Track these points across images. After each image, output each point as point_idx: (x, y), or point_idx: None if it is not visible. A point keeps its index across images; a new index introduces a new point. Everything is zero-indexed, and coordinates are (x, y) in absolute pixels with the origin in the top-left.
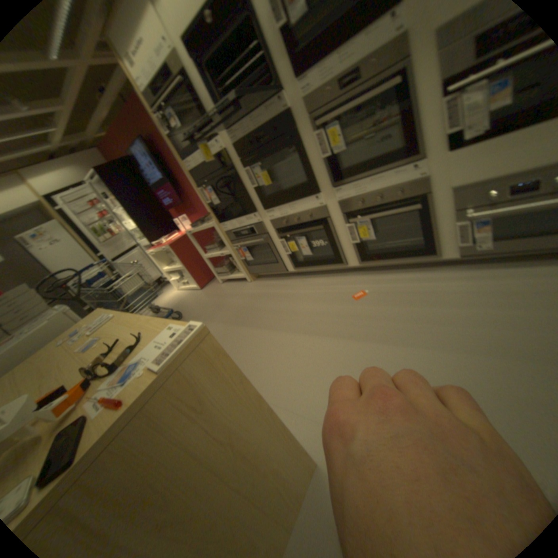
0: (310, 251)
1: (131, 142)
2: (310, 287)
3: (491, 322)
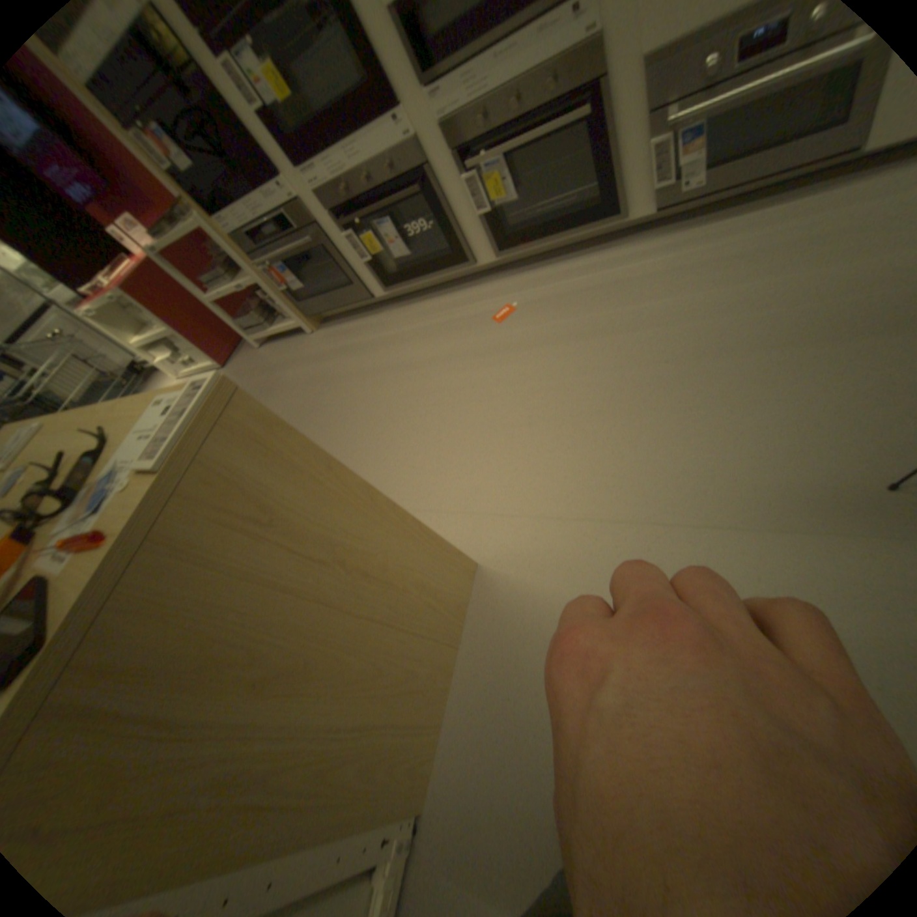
0: (406, 248)
1: None
2: (420, 319)
3: (701, 310)
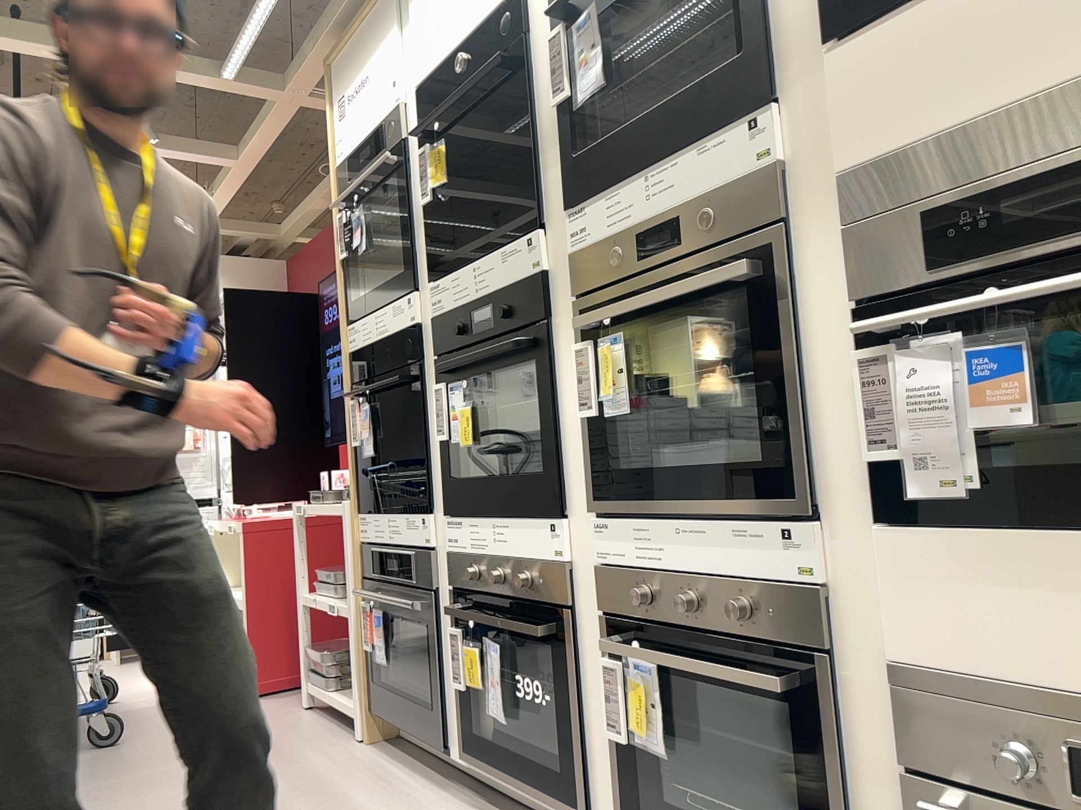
0: (504, 713)
1: None
2: None
3: None
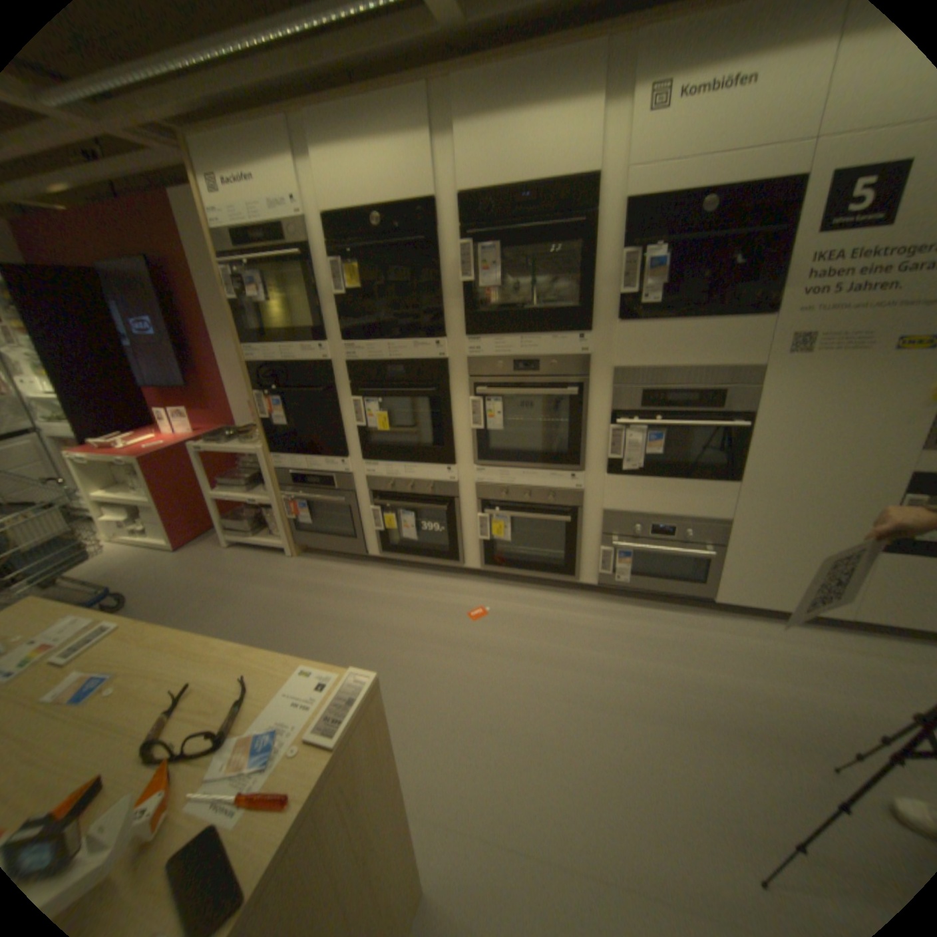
0: (416, 538)
1: (120, 261)
2: (402, 590)
3: (625, 676)
